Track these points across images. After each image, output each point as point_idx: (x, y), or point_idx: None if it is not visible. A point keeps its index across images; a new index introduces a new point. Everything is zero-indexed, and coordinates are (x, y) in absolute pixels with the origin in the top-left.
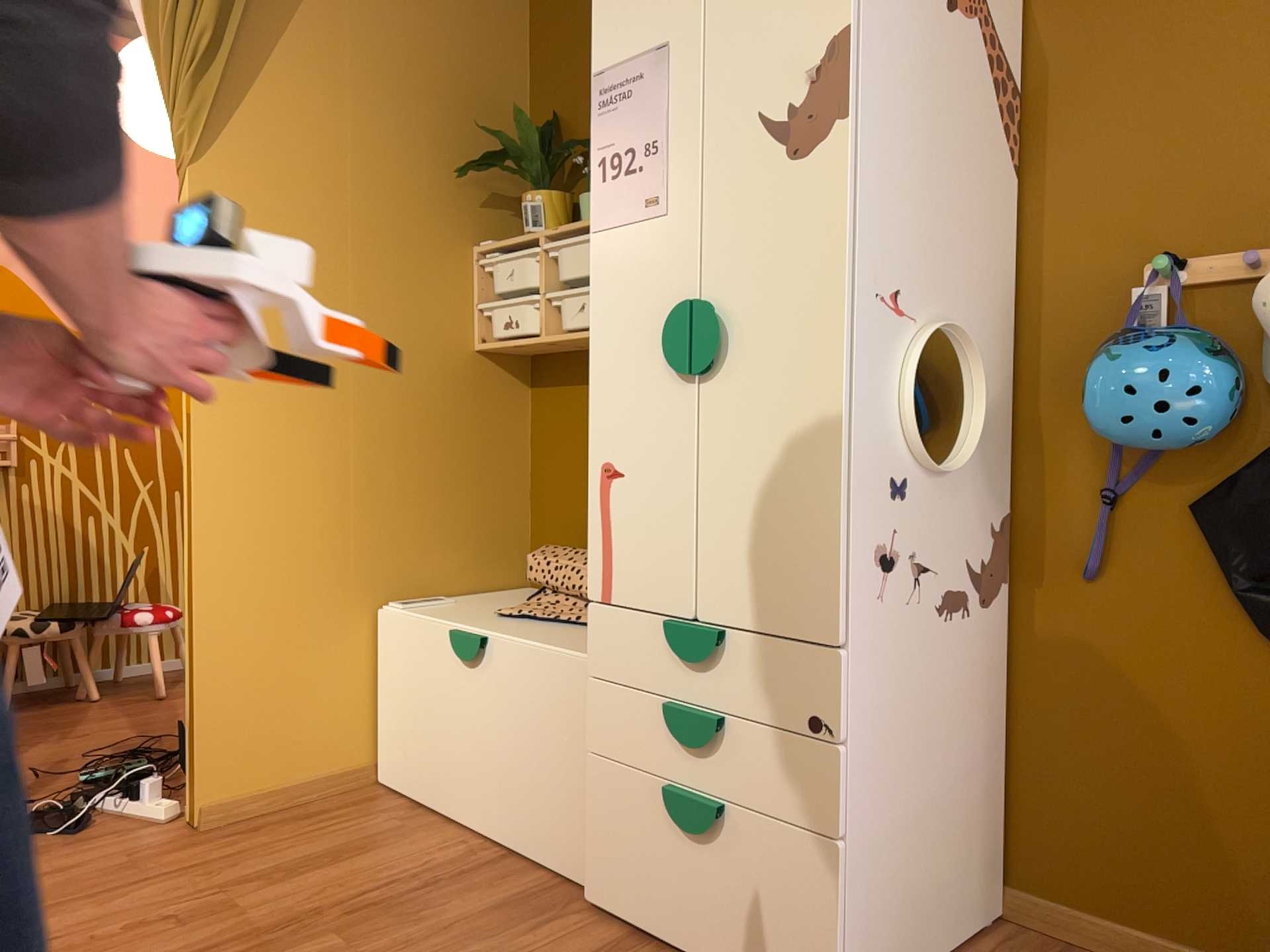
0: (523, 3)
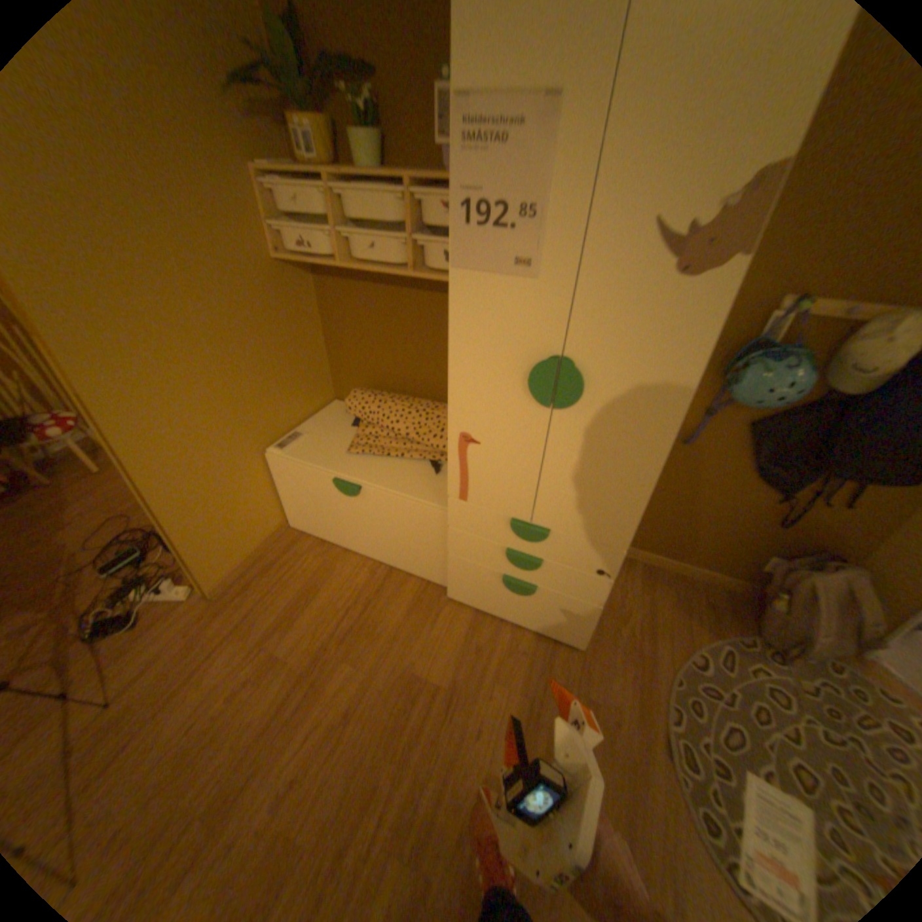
0: None
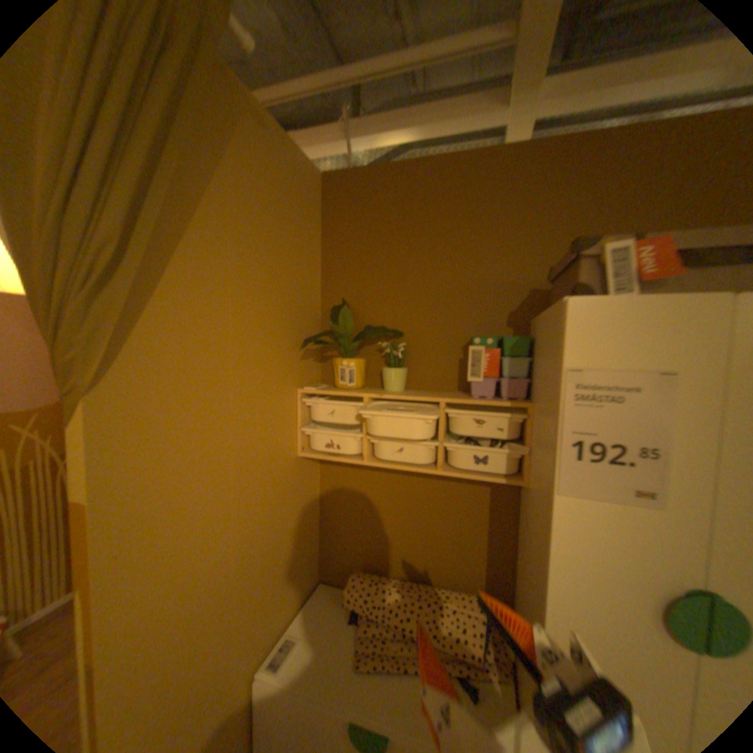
0: (318, 220)
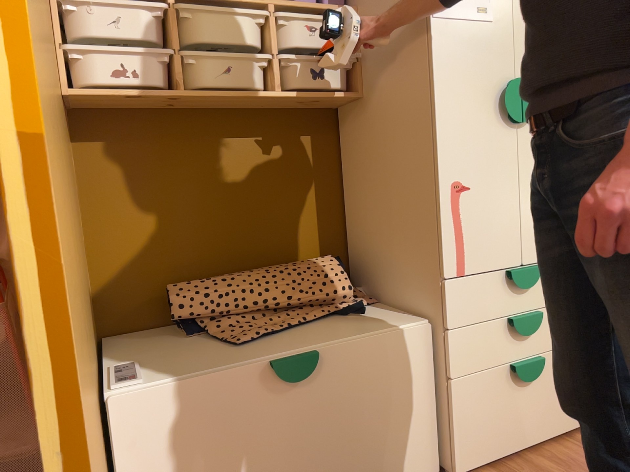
0: None
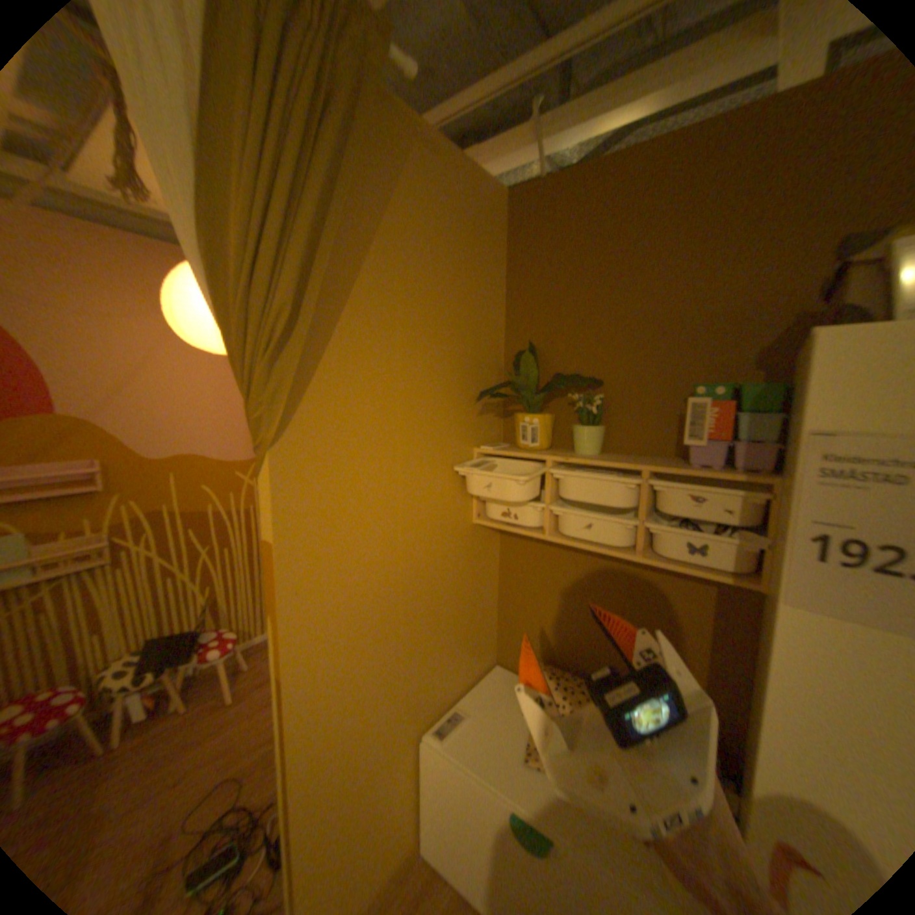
0: (502, 249)
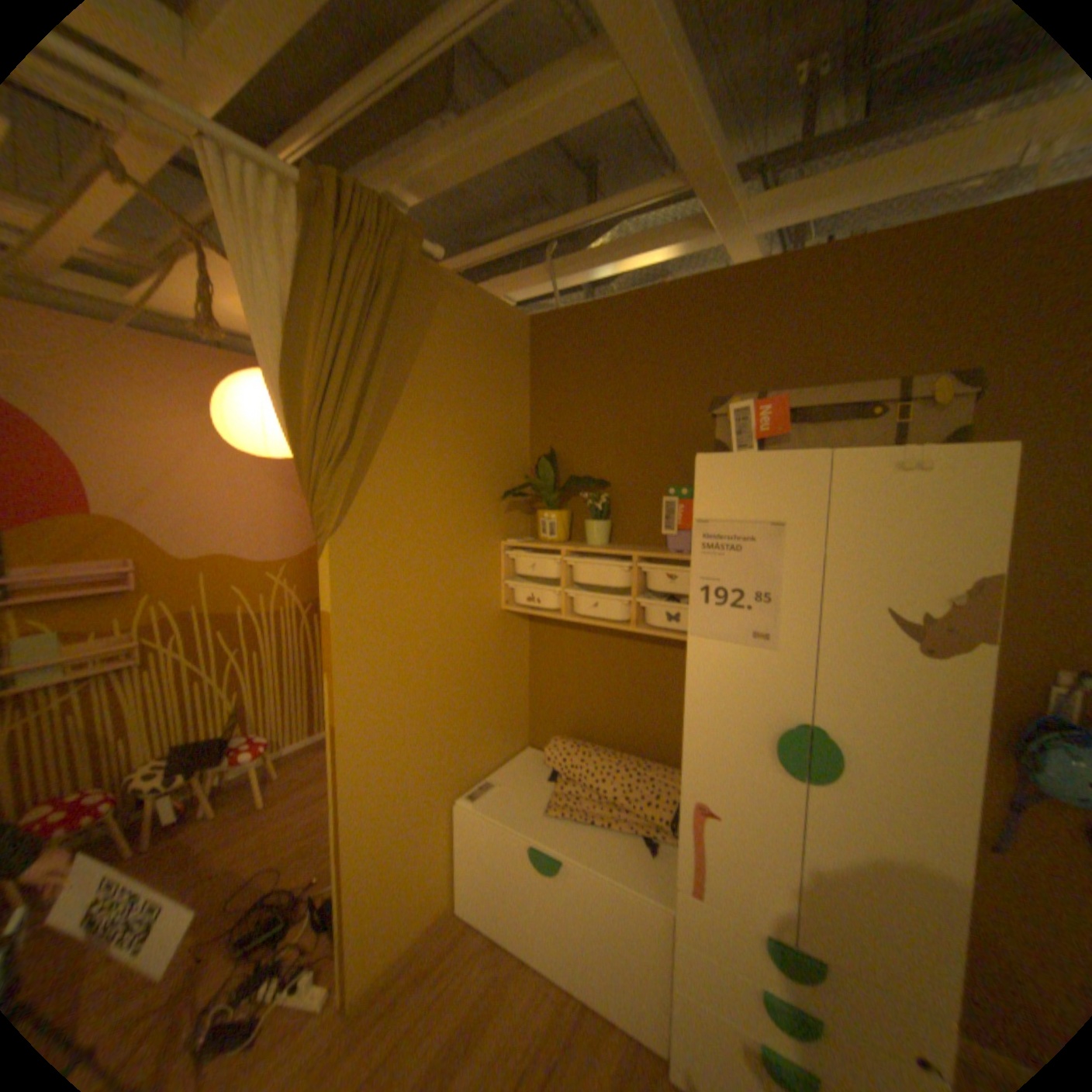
0: (525, 367)
